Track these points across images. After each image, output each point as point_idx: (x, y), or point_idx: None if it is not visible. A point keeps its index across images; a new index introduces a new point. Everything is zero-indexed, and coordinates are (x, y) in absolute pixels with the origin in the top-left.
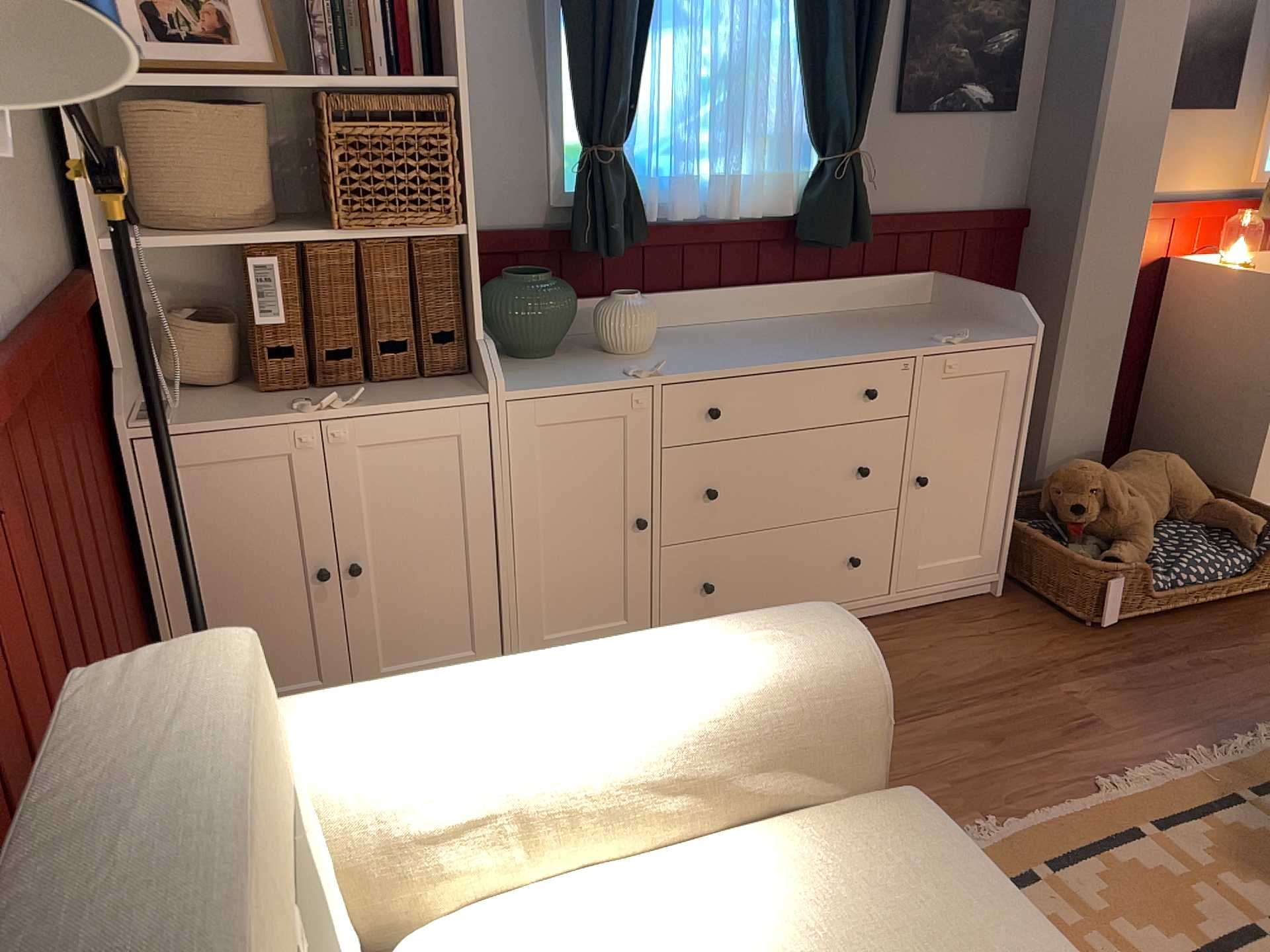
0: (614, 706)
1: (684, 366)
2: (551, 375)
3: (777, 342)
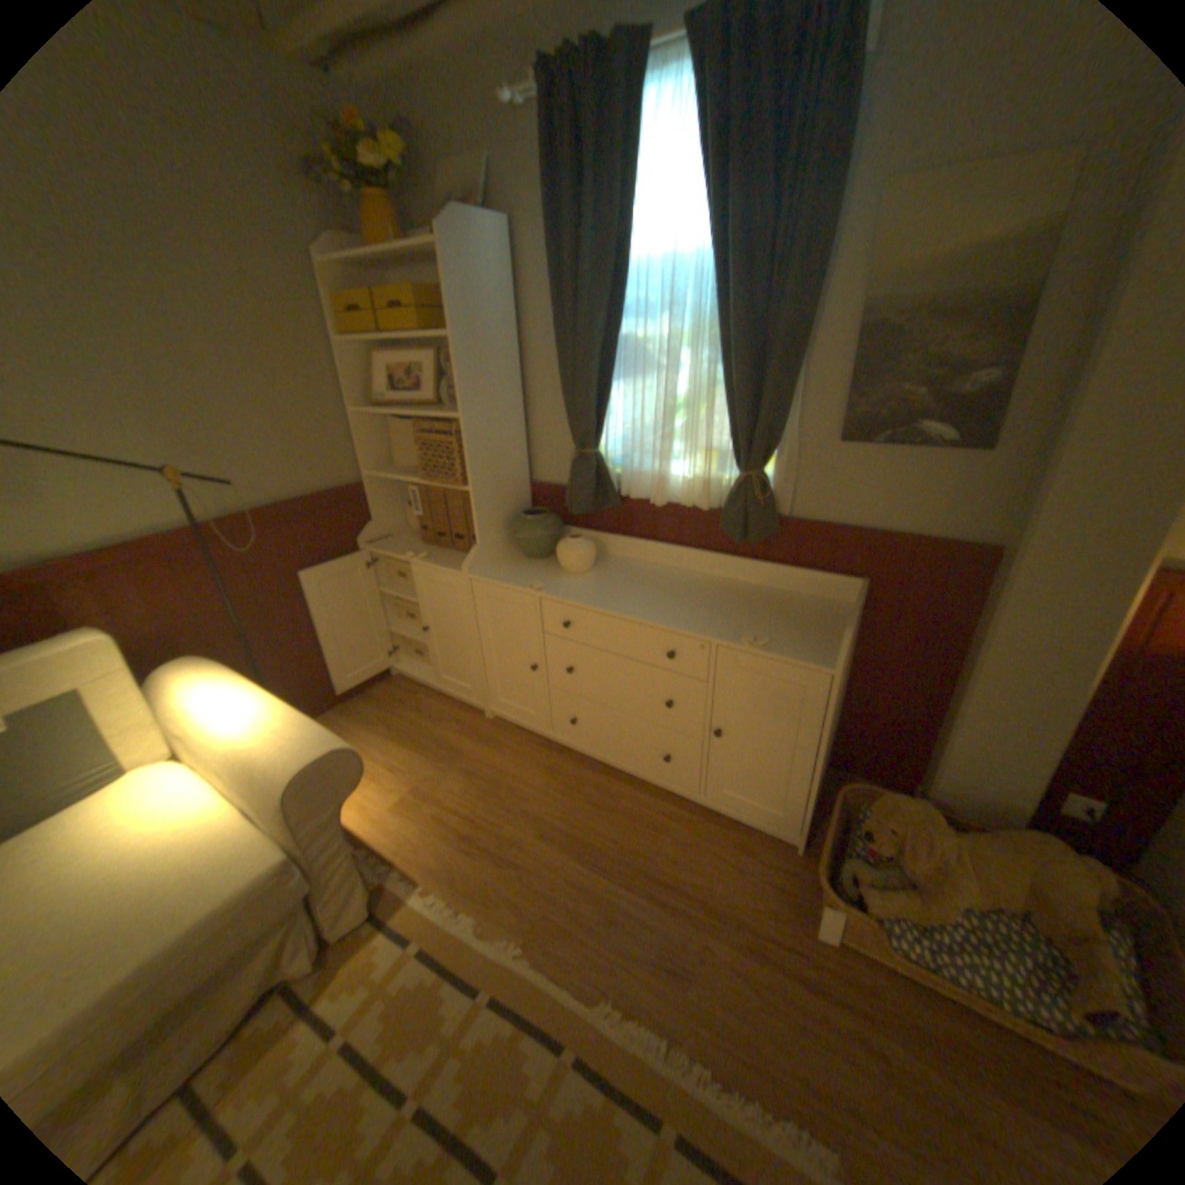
0: (217, 731)
1: (565, 591)
2: (508, 572)
3: (650, 596)
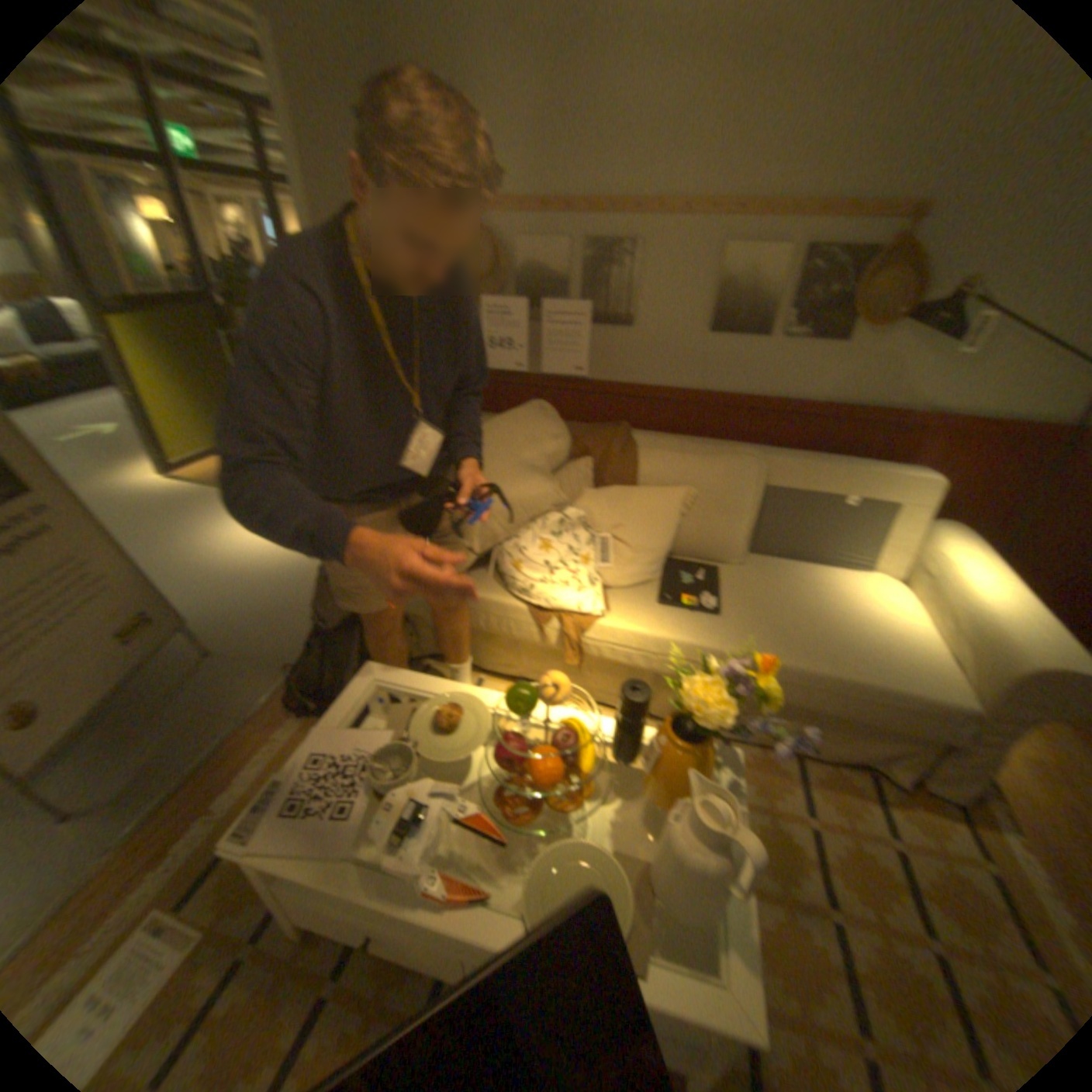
0: (984, 593)
1: None
2: None
3: None
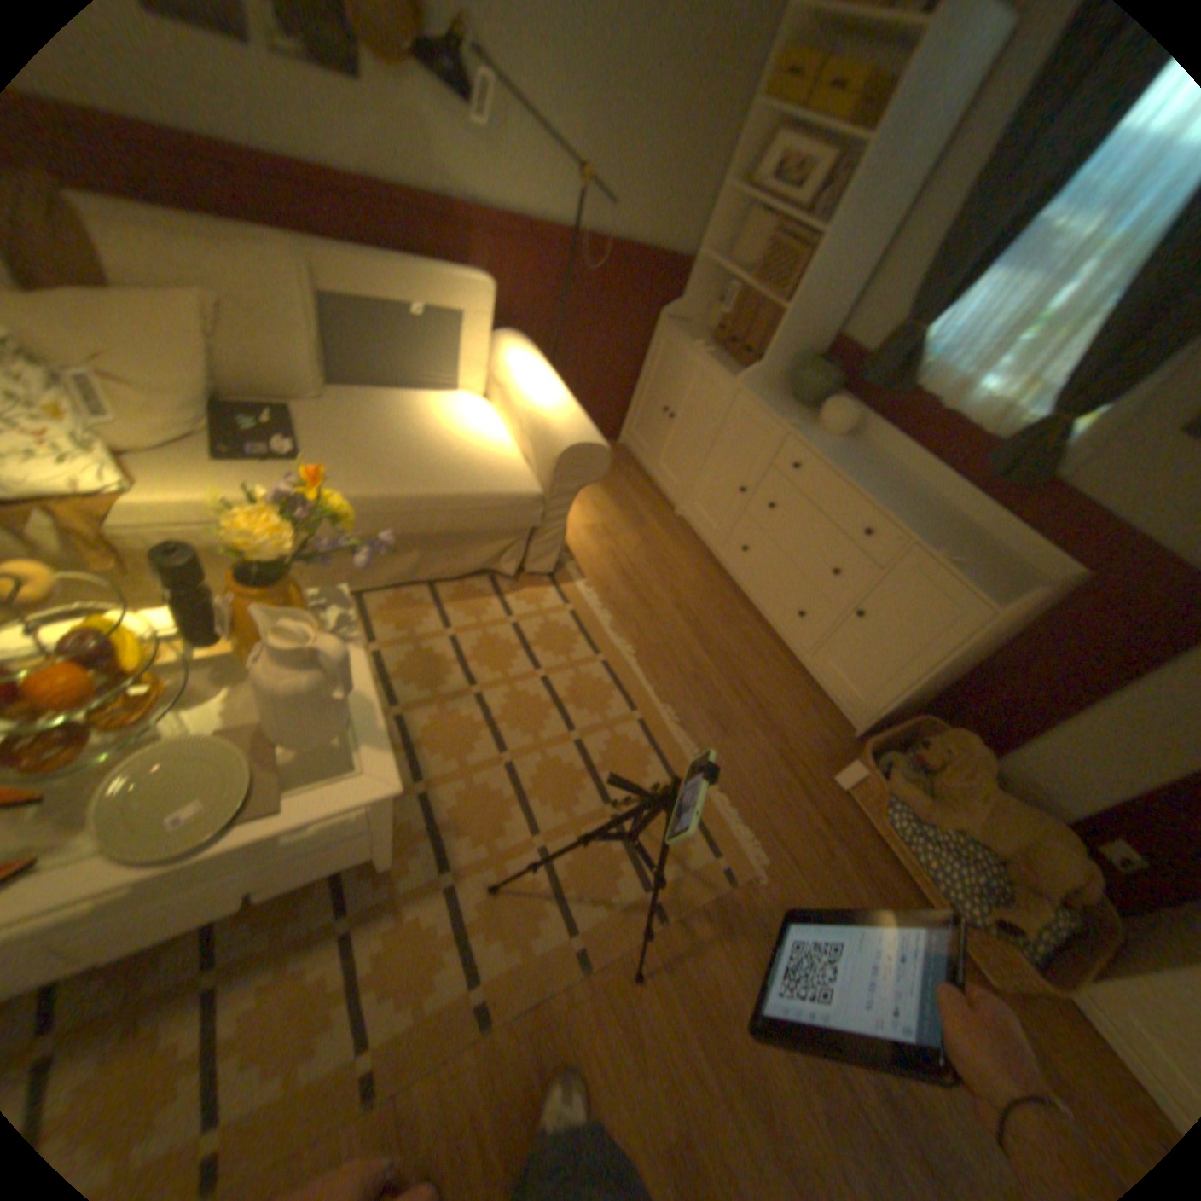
0: (531, 395)
1: (810, 441)
2: (771, 403)
3: (880, 483)
